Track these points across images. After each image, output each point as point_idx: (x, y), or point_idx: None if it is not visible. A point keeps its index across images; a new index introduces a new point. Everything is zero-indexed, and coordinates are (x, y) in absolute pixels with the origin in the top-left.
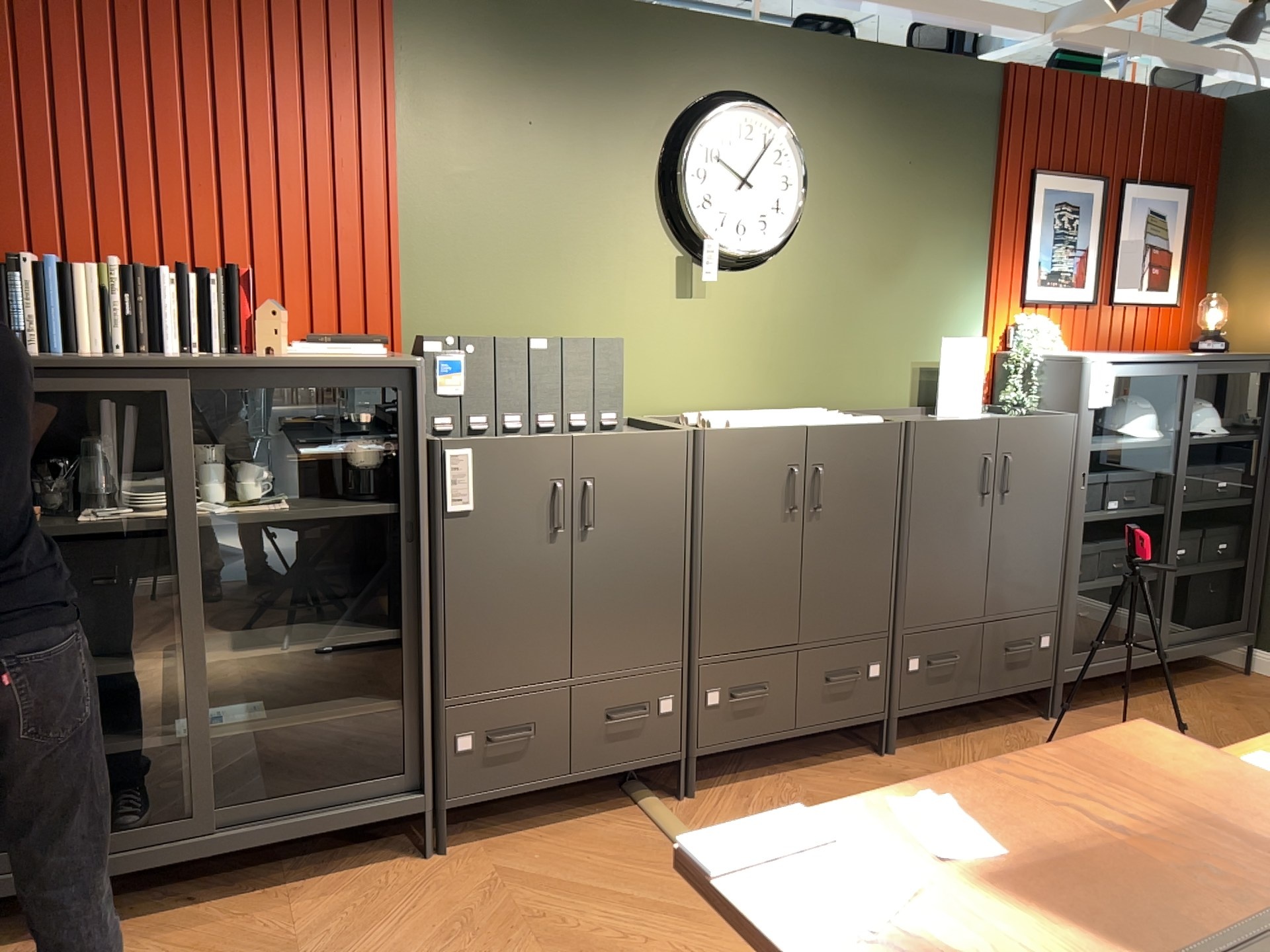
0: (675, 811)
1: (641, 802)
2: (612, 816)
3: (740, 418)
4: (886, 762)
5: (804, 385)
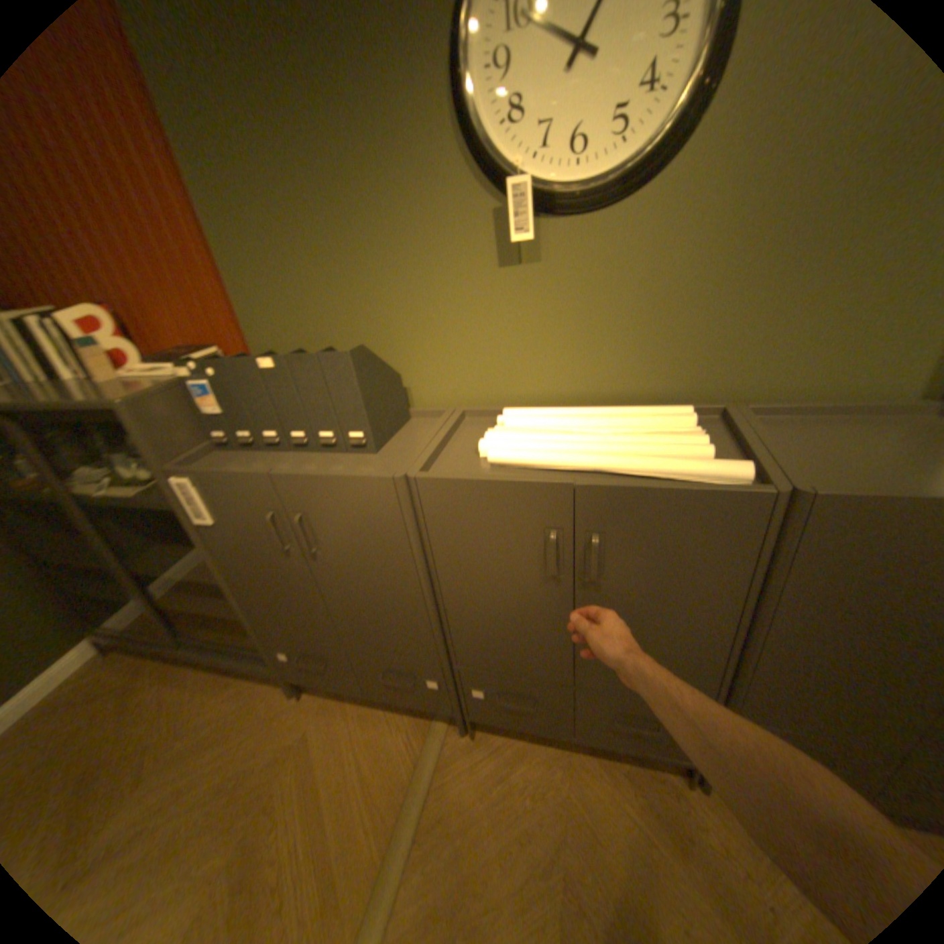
0: (449, 746)
1: (435, 721)
2: (408, 724)
3: (515, 444)
4: (689, 801)
5: (699, 368)
